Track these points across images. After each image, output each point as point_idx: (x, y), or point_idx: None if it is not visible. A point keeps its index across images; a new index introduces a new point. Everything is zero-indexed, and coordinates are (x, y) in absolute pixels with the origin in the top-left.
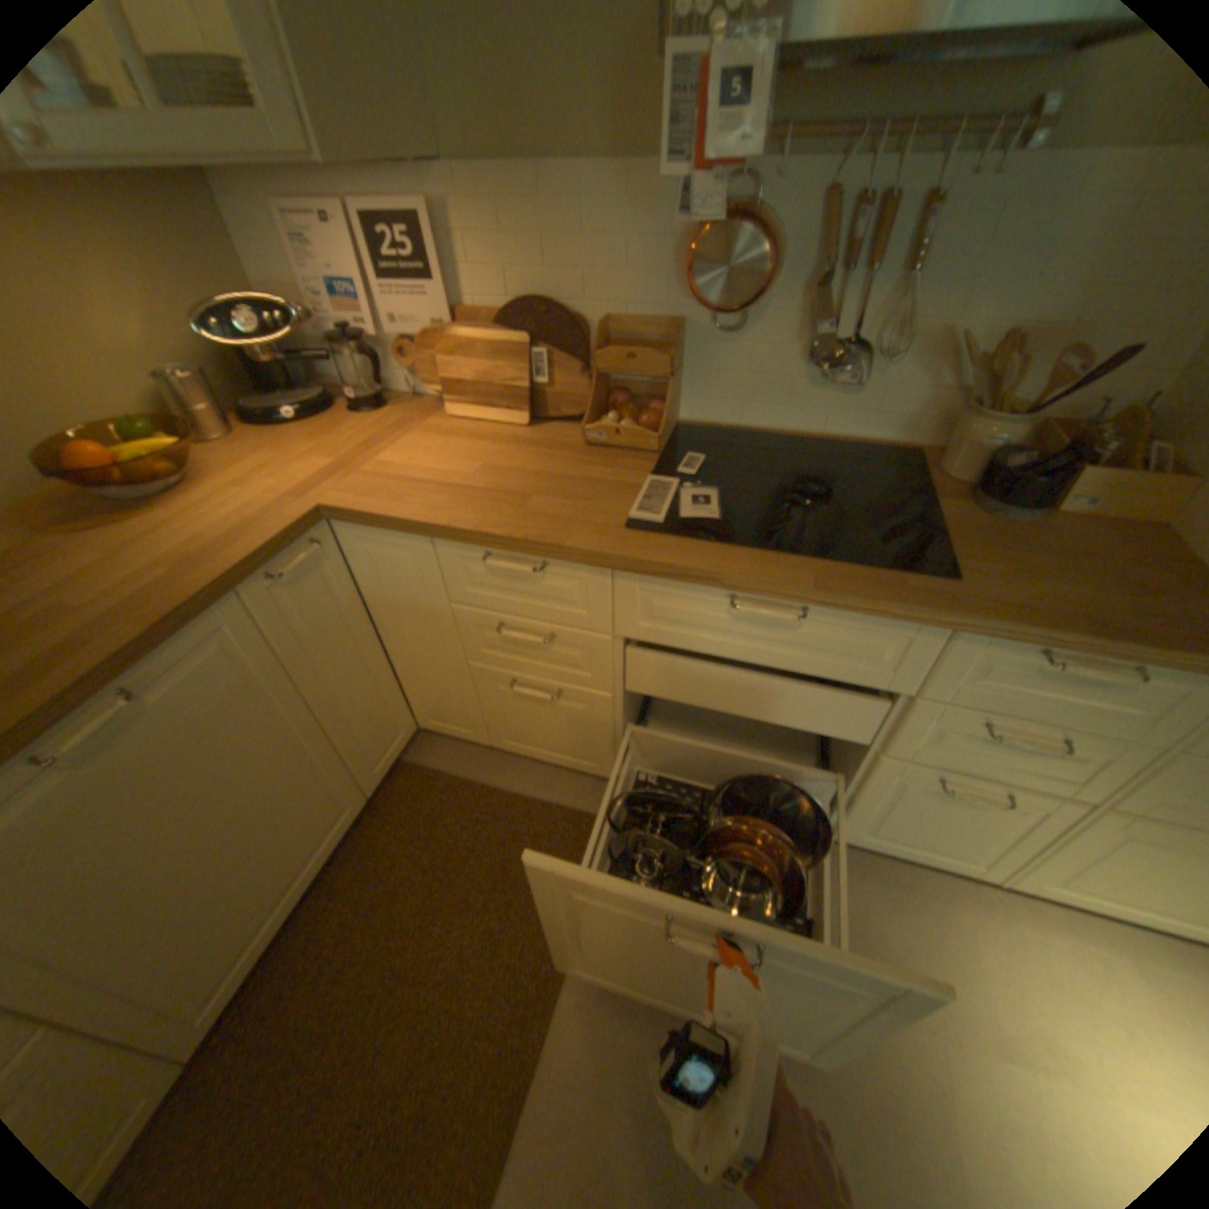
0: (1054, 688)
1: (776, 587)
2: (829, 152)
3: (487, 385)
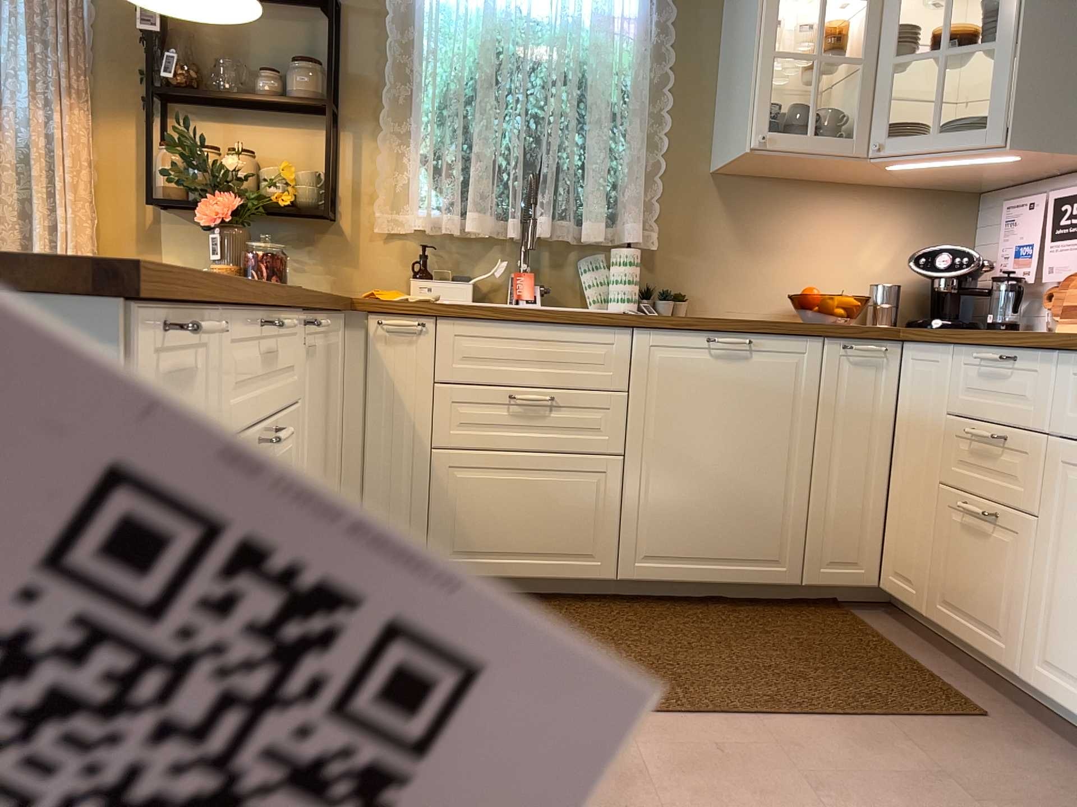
0: None
1: None
2: None
3: None
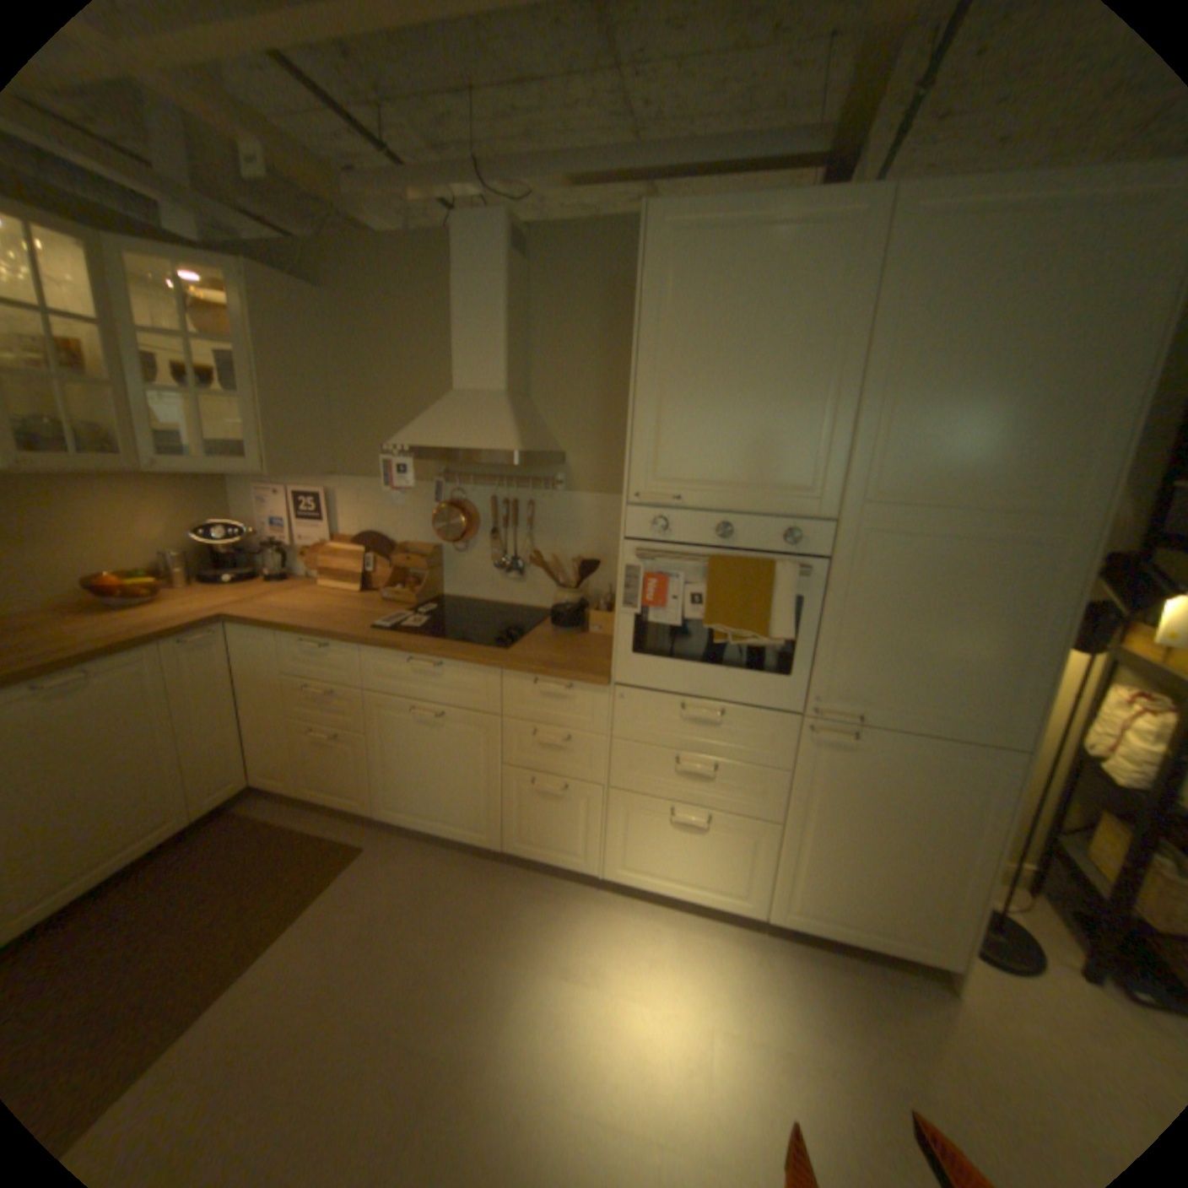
0: (547, 702)
1: (422, 650)
2: (489, 486)
3: (340, 572)
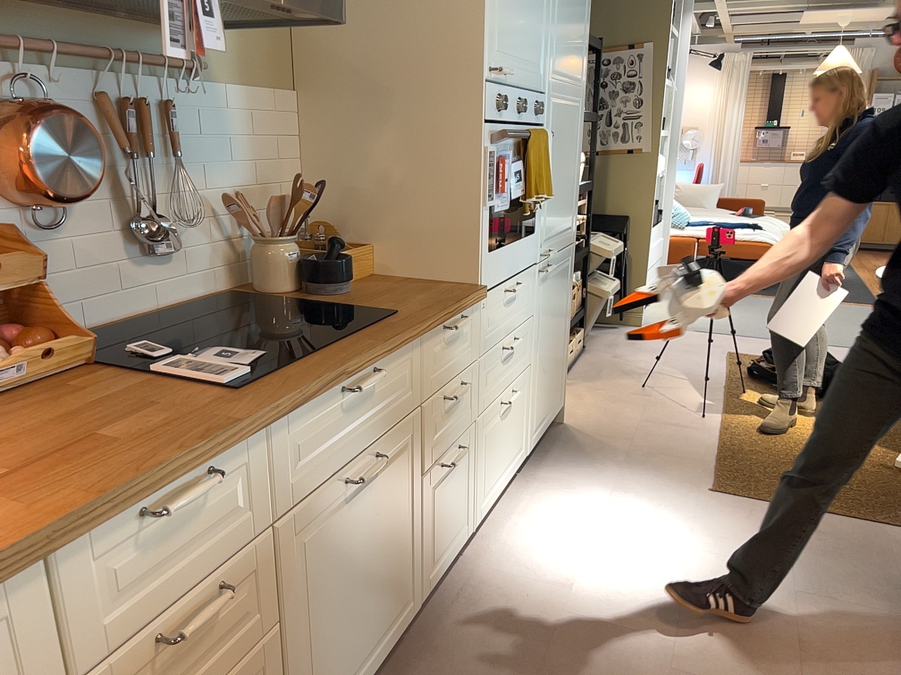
0: (449, 351)
1: (366, 358)
2: (82, 69)
3: None
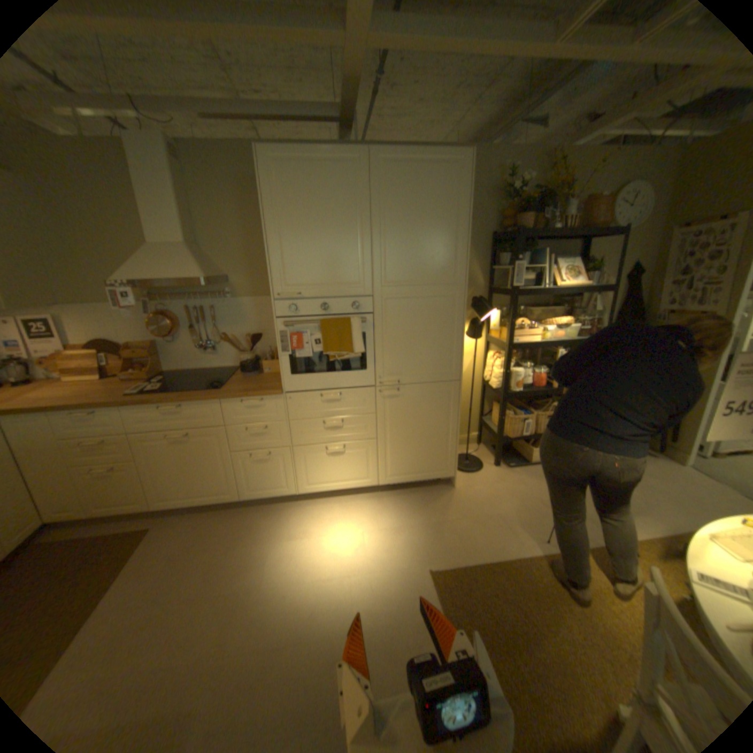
0: (250, 411)
1: (166, 400)
2: (181, 300)
3: (79, 369)
